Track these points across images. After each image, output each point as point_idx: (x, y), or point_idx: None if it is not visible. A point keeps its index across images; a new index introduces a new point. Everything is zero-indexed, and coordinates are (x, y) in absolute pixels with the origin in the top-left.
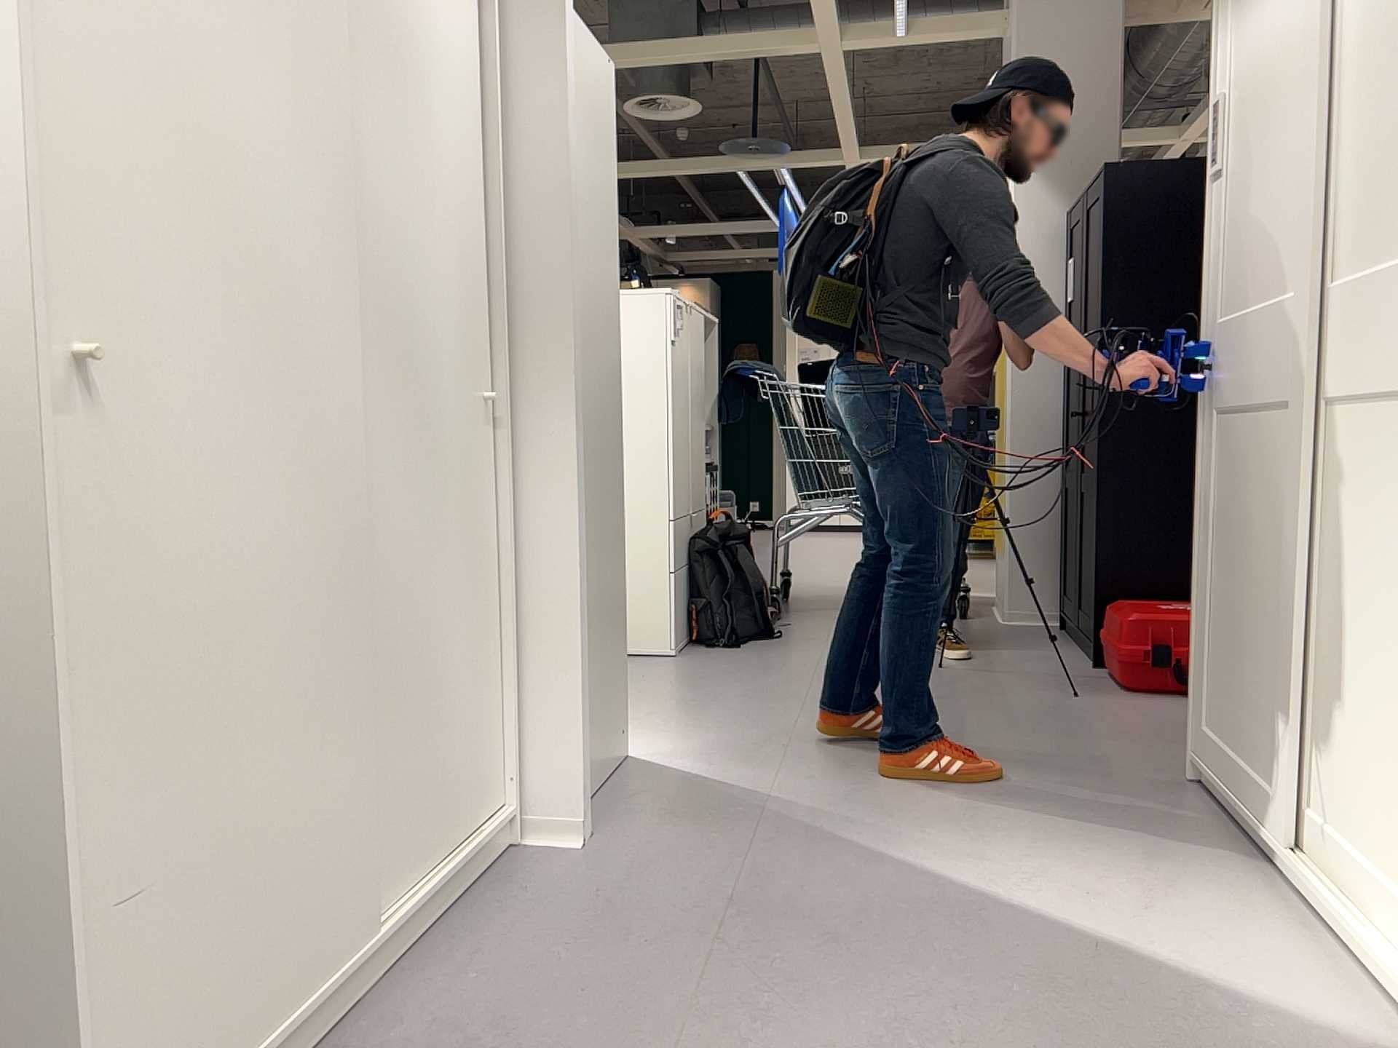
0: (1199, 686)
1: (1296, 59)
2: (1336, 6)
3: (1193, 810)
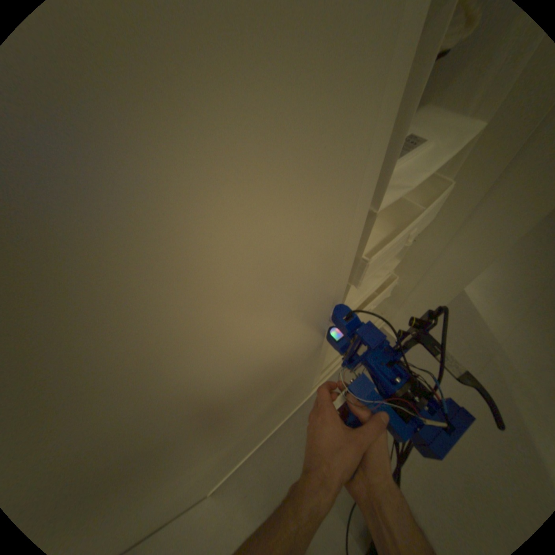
0: None
1: None
2: None
3: None
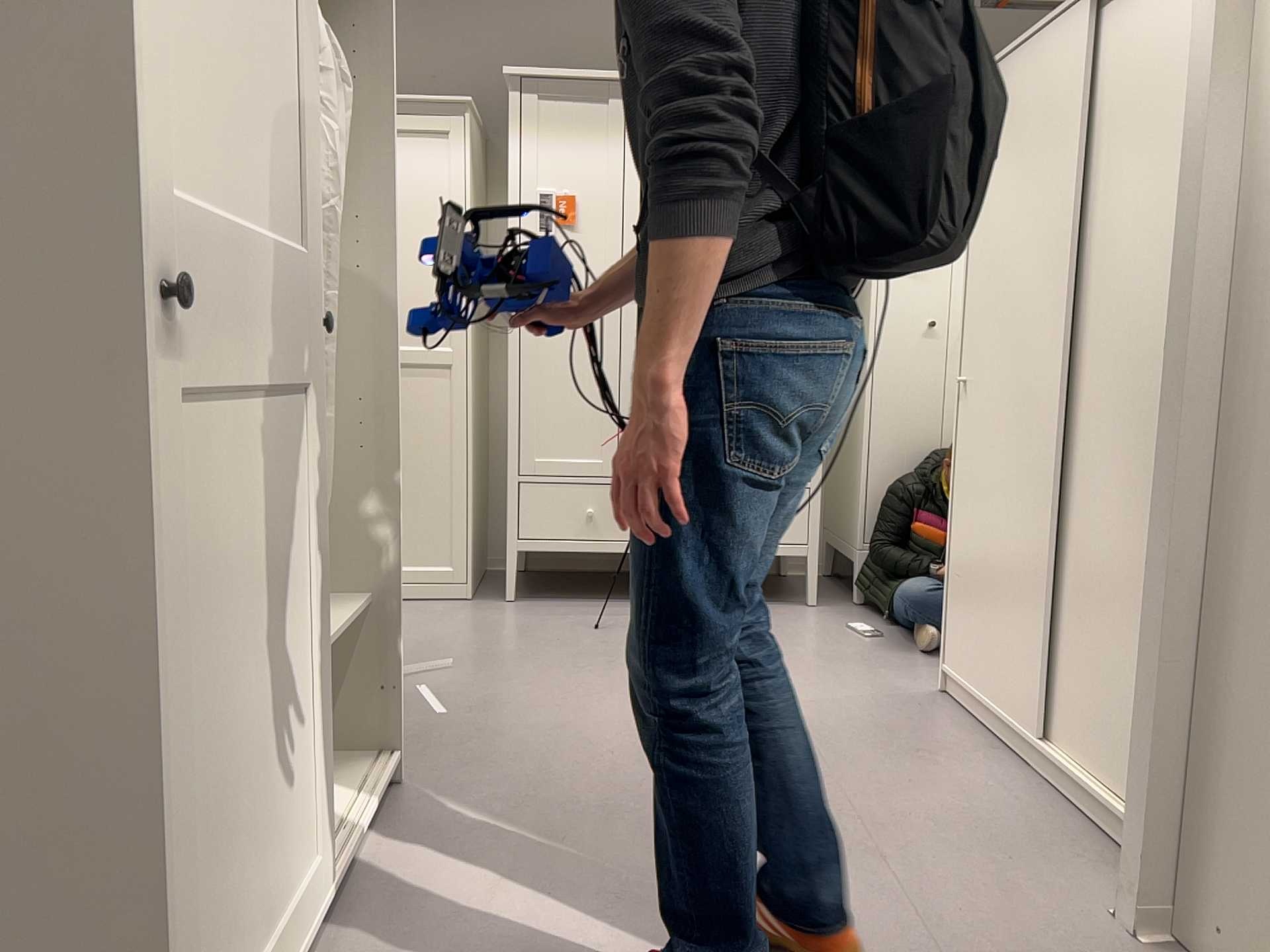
0: None
1: None
2: None
3: None
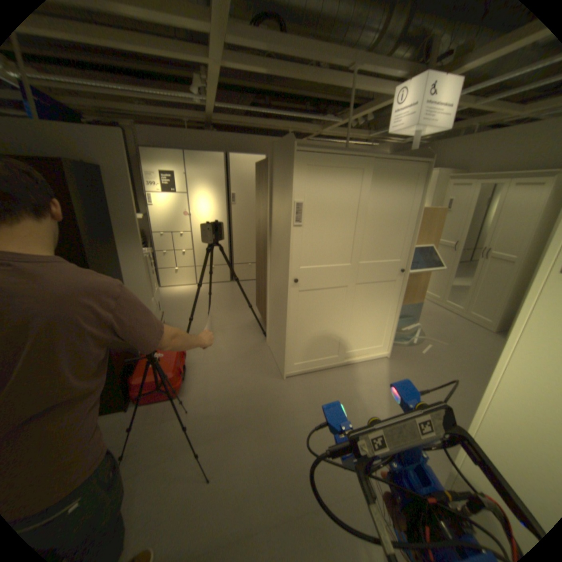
0: (295, 356)
1: (357, 212)
2: (367, 205)
3: (309, 378)
